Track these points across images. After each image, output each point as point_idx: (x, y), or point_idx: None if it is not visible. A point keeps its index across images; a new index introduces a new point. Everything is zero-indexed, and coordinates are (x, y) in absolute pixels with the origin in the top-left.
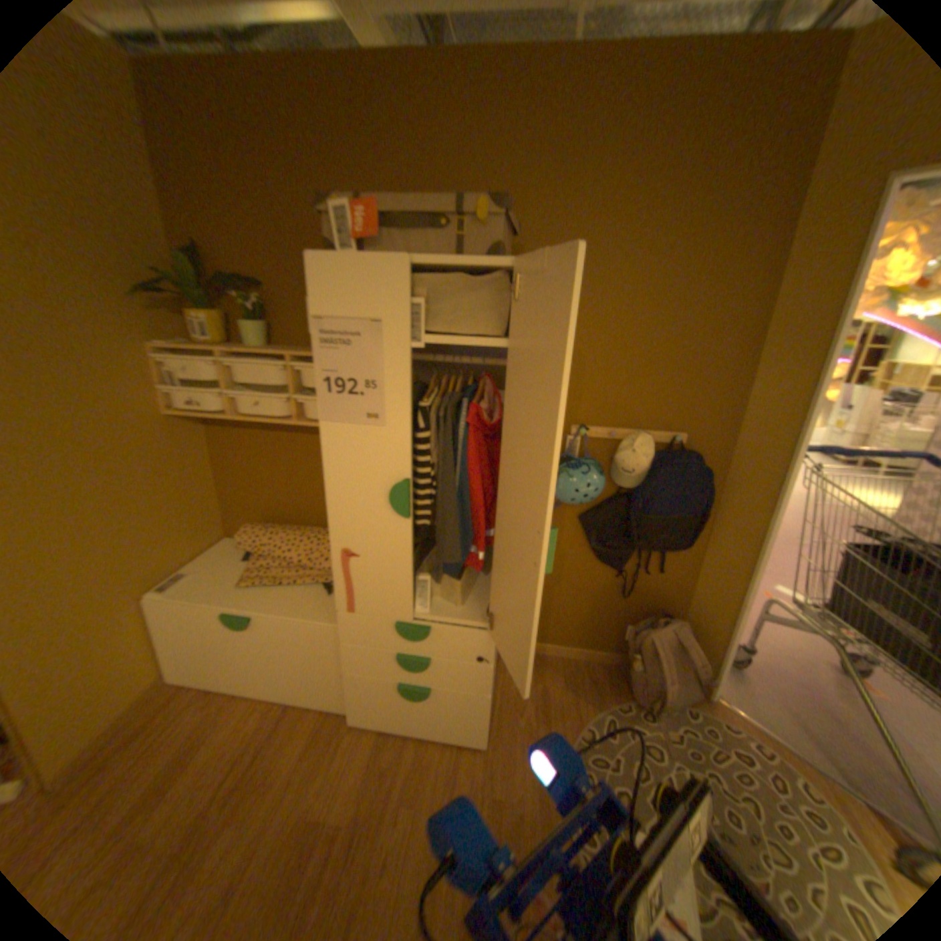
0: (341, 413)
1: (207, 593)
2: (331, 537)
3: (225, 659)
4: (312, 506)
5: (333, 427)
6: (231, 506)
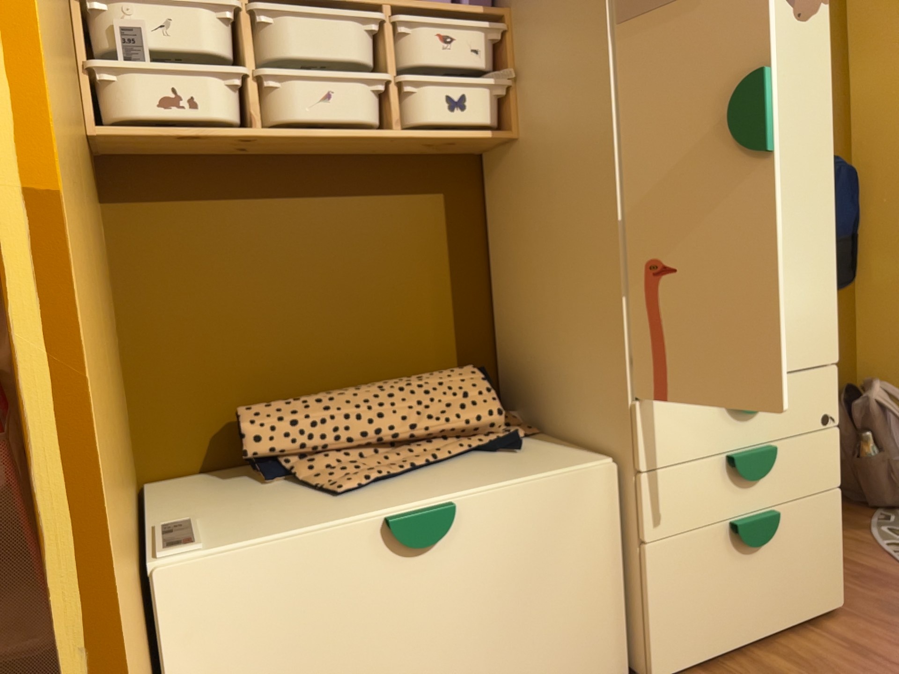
0: (651, 7)
1: (291, 517)
2: (629, 242)
3: (381, 658)
4: (358, 345)
5: (638, 31)
6: (164, 393)
